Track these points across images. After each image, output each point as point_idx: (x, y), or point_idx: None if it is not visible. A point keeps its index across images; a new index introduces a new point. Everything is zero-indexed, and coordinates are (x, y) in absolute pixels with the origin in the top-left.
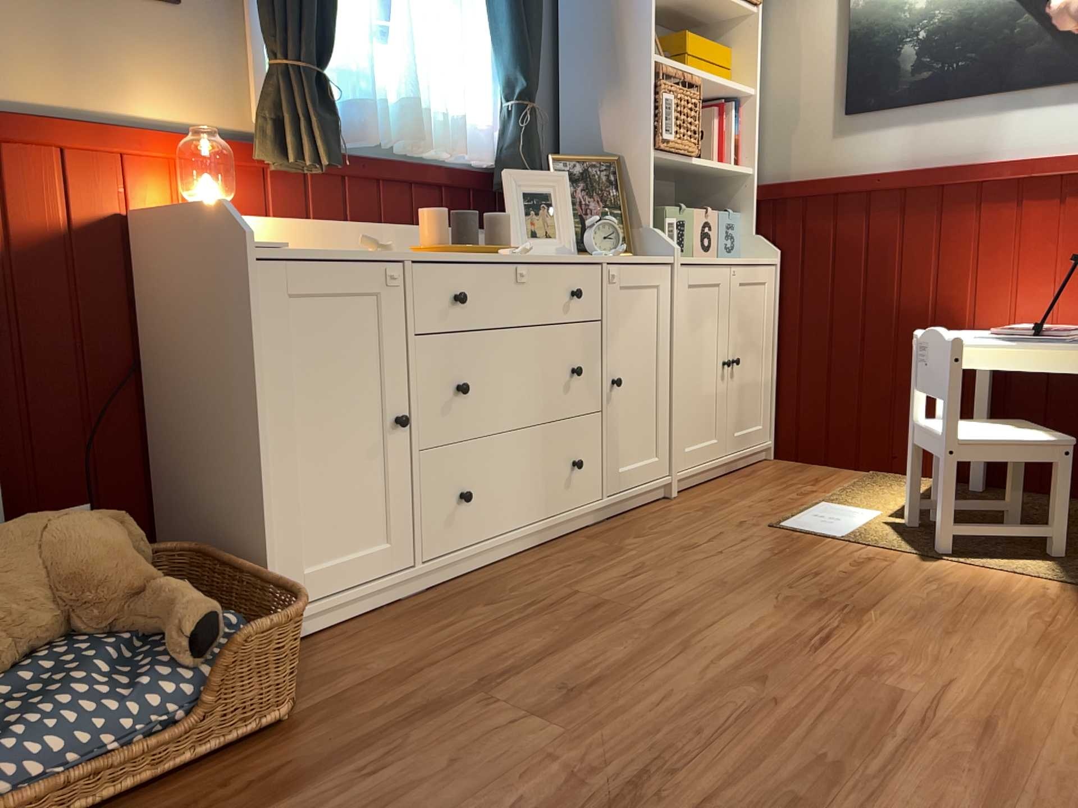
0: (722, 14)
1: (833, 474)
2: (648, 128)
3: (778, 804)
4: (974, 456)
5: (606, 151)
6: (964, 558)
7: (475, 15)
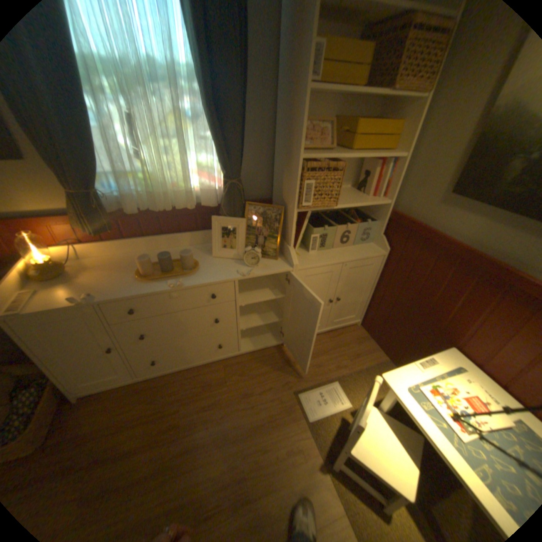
0: (402, 96)
1: (372, 354)
2: (295, 199)
3: None
4: (357, 463)
5: (283, 199)
6: (339, 483)
7: (204, 127)
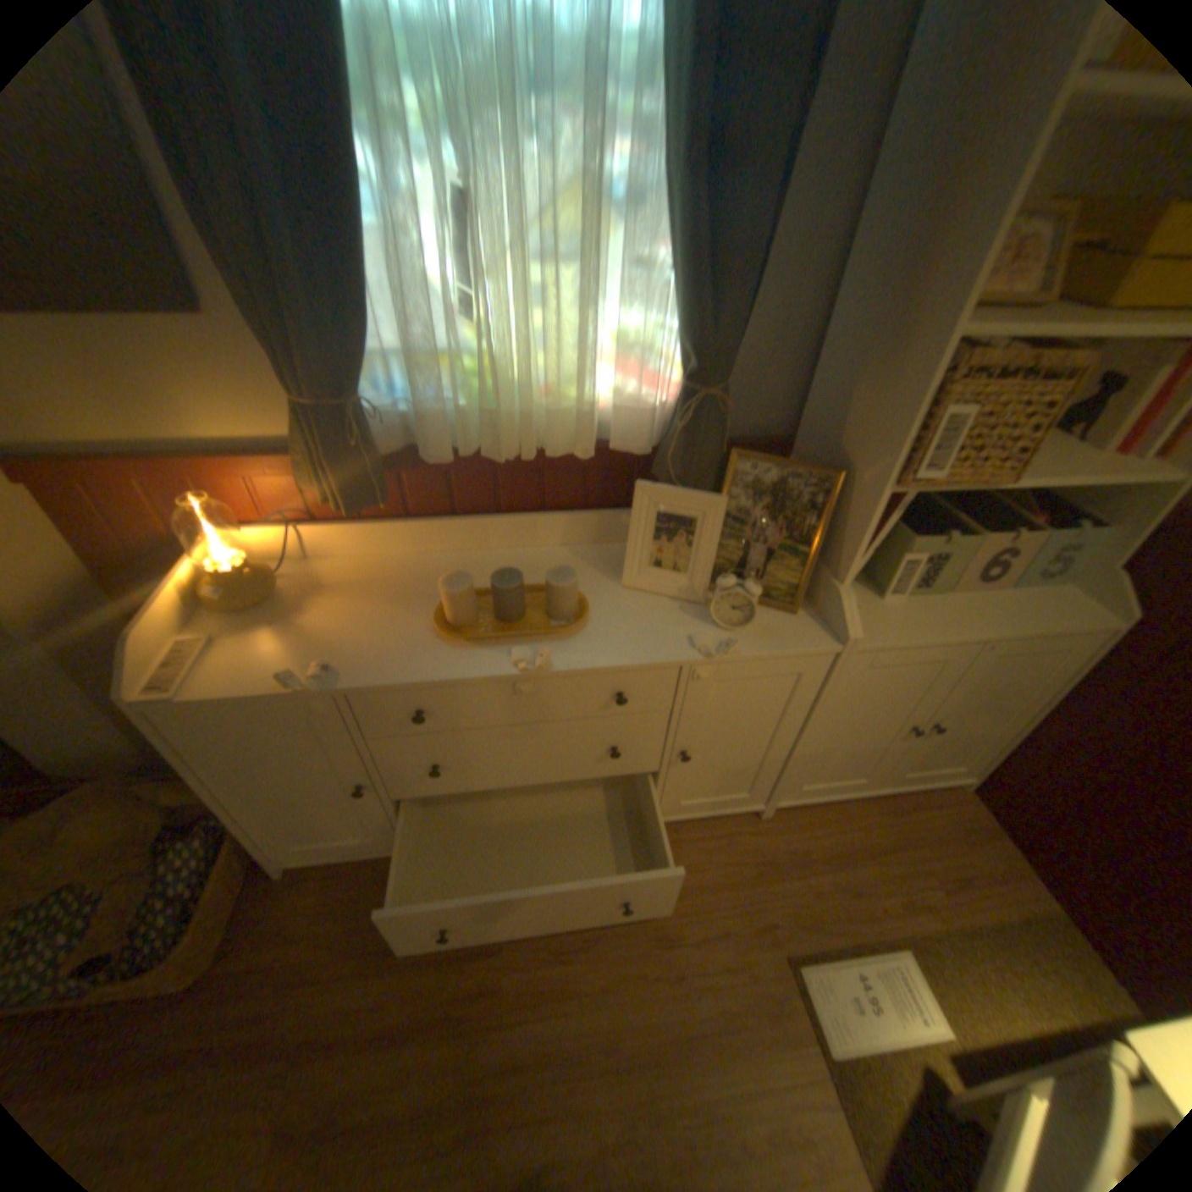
0: None
1: (1009, 885)
2: (897, 456)
3: None
4: None
5: (843, 447)
6: None
7: (655, 231)
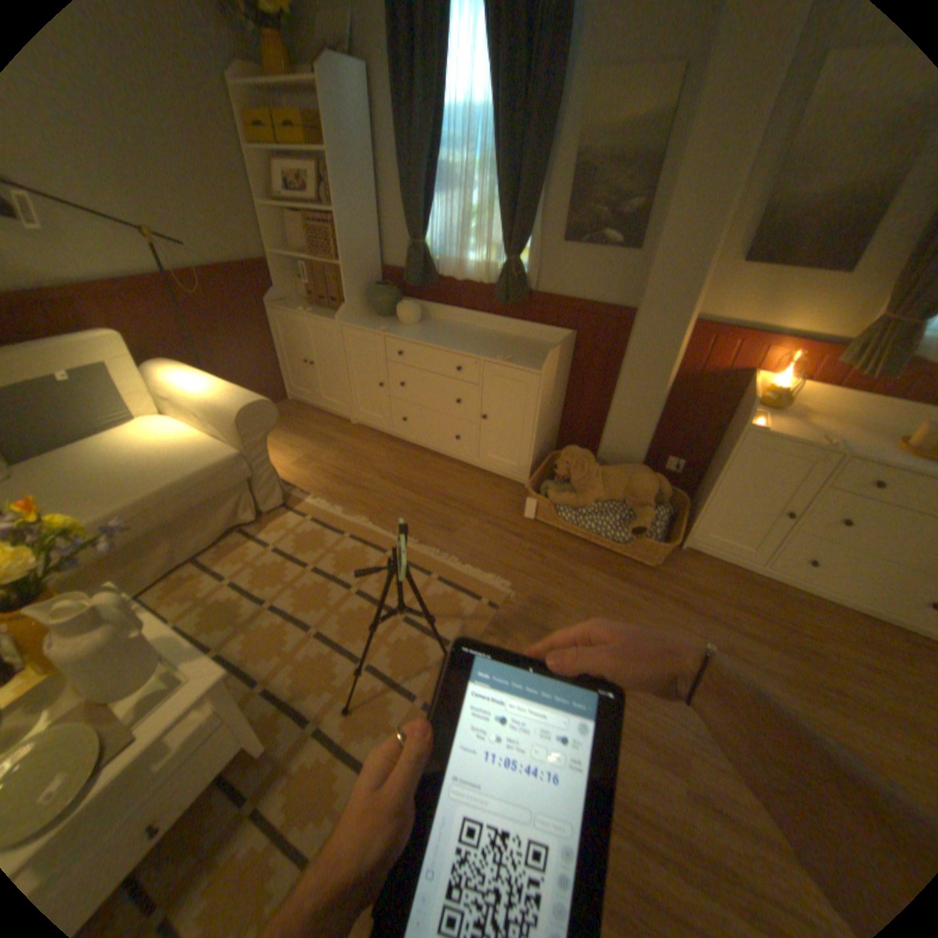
0: None
1: None
2: None
3: (708, 737)
4: None
5: None
6: None
7: None
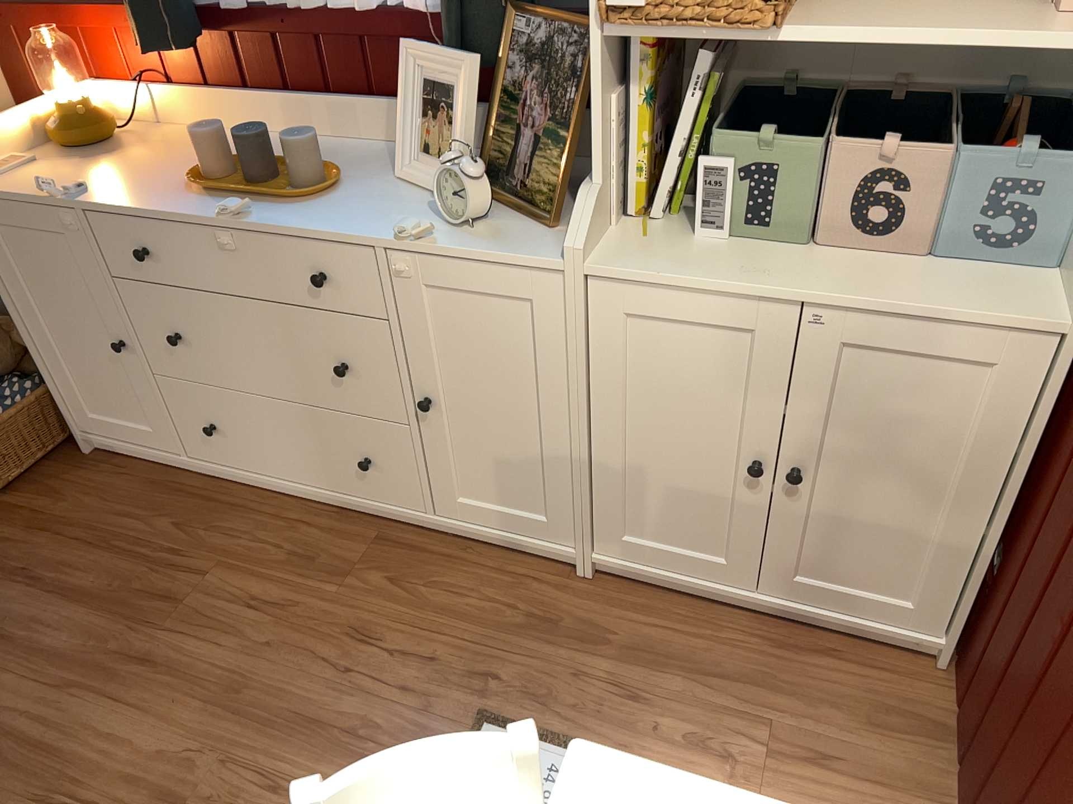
0: None
1: (900, 789)
2: None
3: None
4: None
5: None
6: None
7: None
